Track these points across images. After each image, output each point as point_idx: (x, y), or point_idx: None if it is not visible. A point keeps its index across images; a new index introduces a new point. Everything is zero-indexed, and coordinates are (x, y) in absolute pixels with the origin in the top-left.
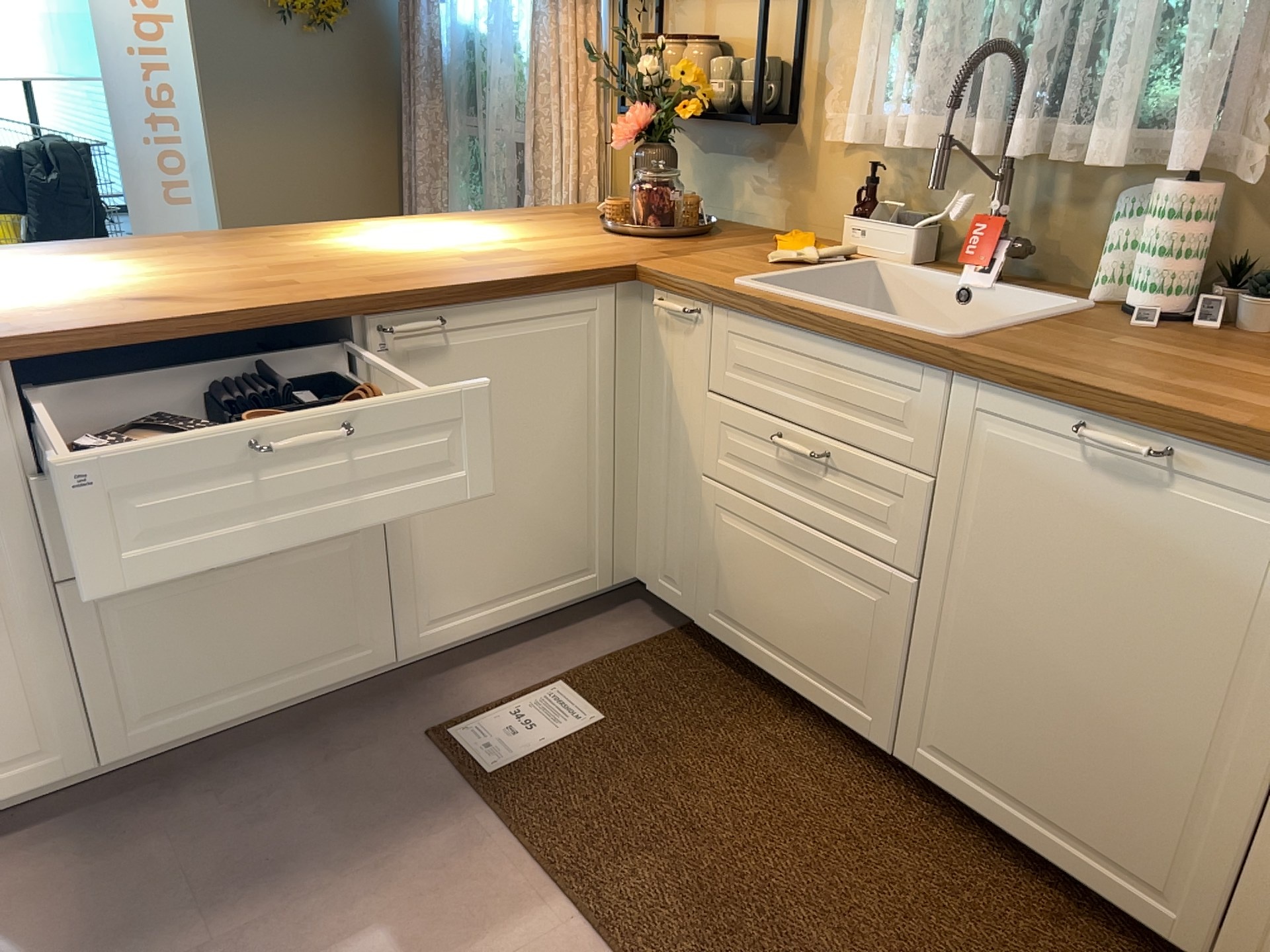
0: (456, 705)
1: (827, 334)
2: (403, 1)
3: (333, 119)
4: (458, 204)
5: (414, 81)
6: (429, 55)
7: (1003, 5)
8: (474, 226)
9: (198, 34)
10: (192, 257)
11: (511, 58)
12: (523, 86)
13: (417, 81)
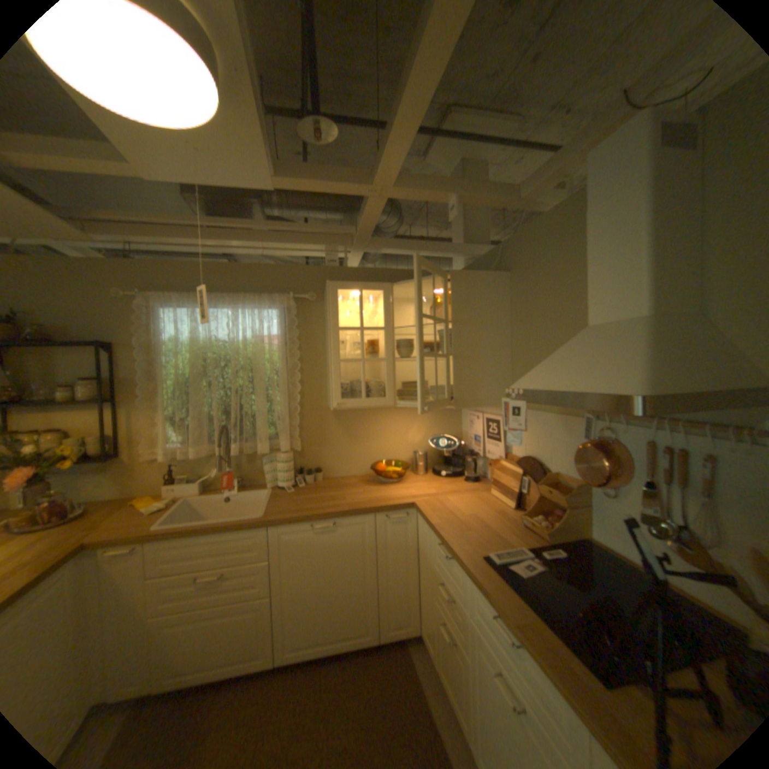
0: None
1: (214, 533)
2: None
3: None
4: None
5: None
6: None
7: (217, 413)
8: None
9: None
10: None
11: None
12: None
13: None
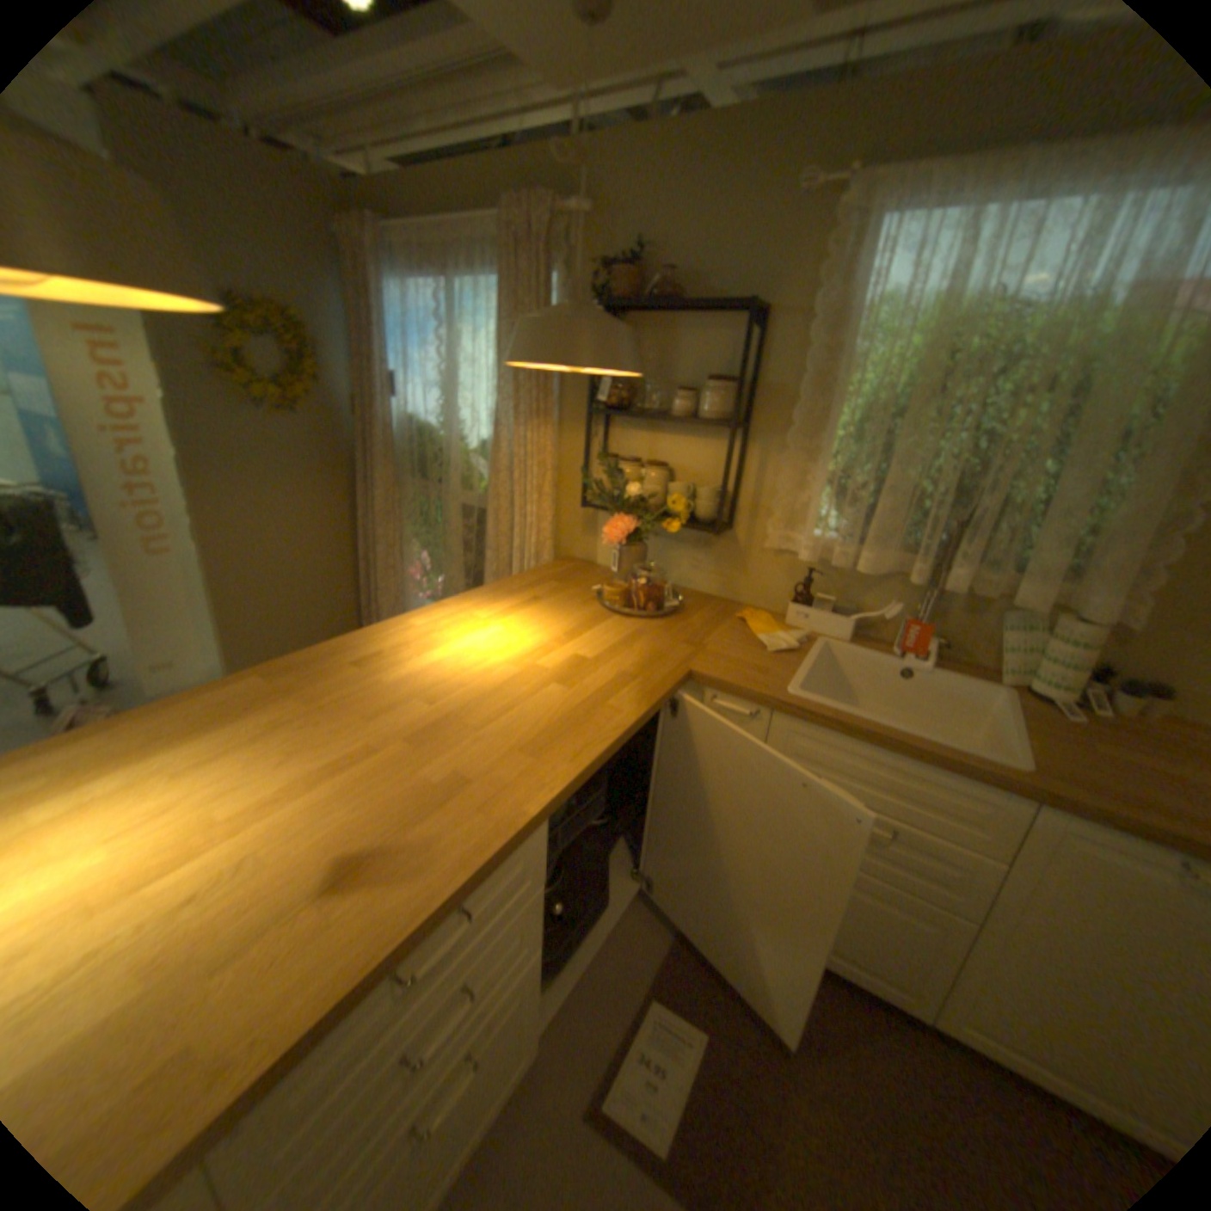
0: (590, 1068)
1: (913, 757)
2: (347, 387)
3: (295, 479)
4: (411, 544)
5: (364, 451)
6: (381, 434)
7: (947, 486)
8: (506, 615)
9: (169, 417)
10: (297, 729)
11: (461, 445)
12: (473, 468)
13: (370, 453)
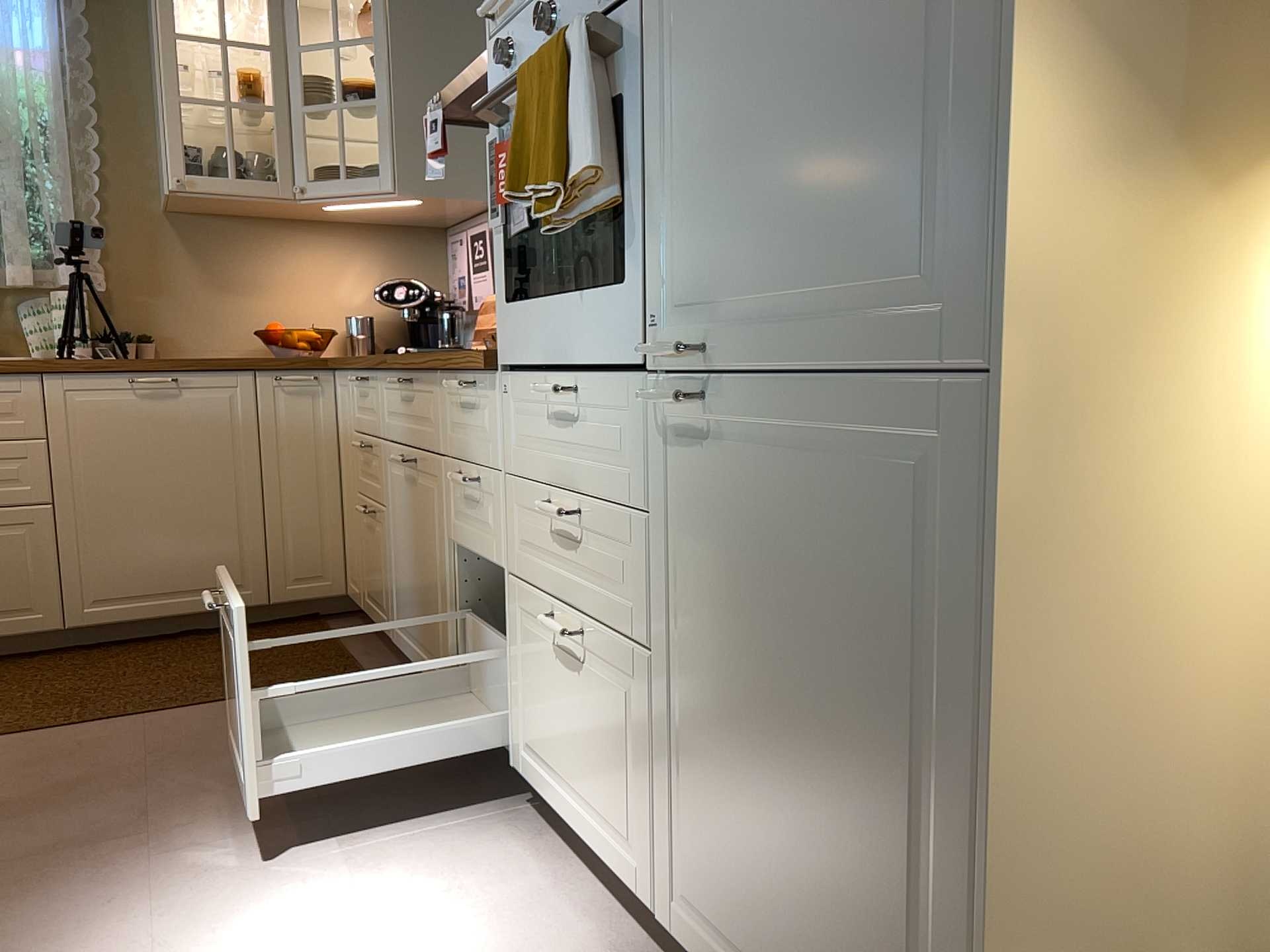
0: None
1: None
2: None
3: None
4: None
5: None
6: None
7: None
8: None
9: None
10: None
11: None
12: None
13: None
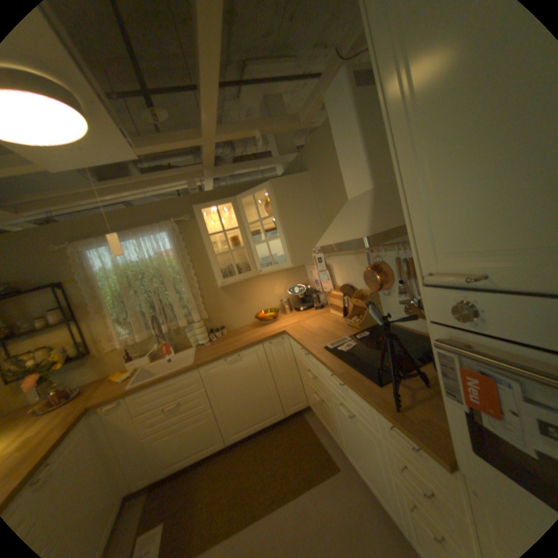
0: None
1: (166, 380)
2: None
3: None
4: None
5: None
6: None
7: (146, 309)
8: None
9: None
10: None
11: None
12: None
13: None
